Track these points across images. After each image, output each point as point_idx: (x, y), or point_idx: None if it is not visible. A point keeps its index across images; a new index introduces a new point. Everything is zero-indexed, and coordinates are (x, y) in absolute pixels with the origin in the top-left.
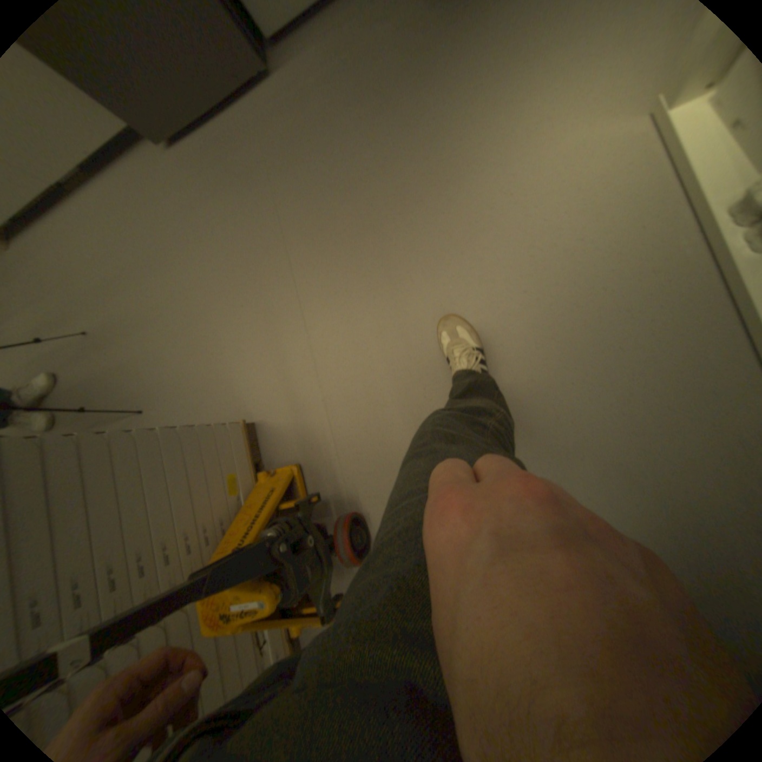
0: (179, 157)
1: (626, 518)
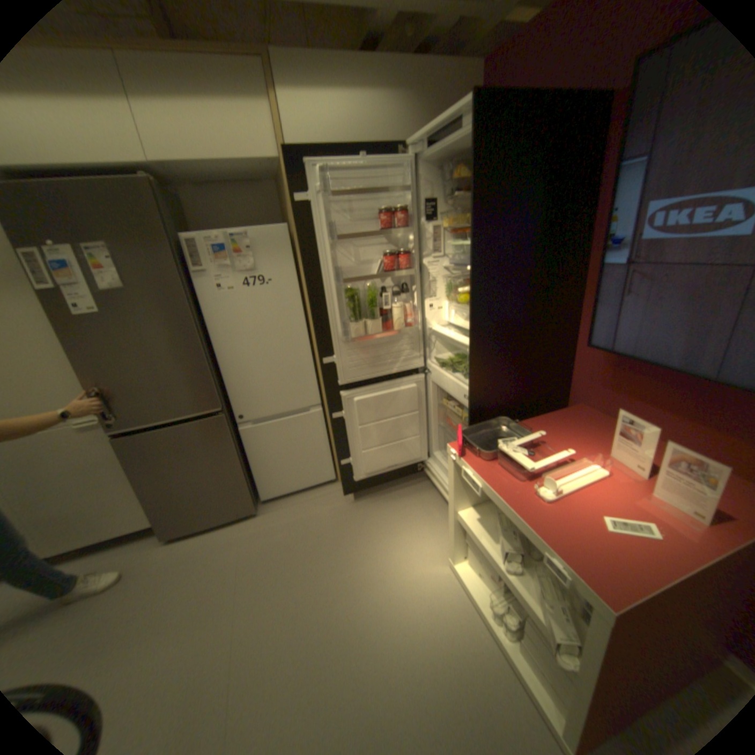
0: (168, 553)
1: None
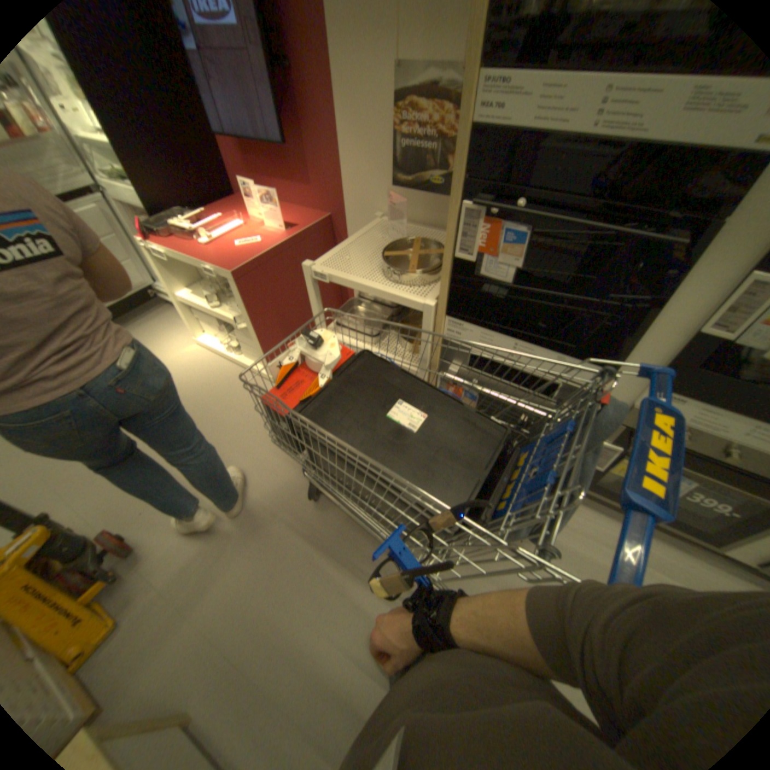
0: None
1: (254, 440)
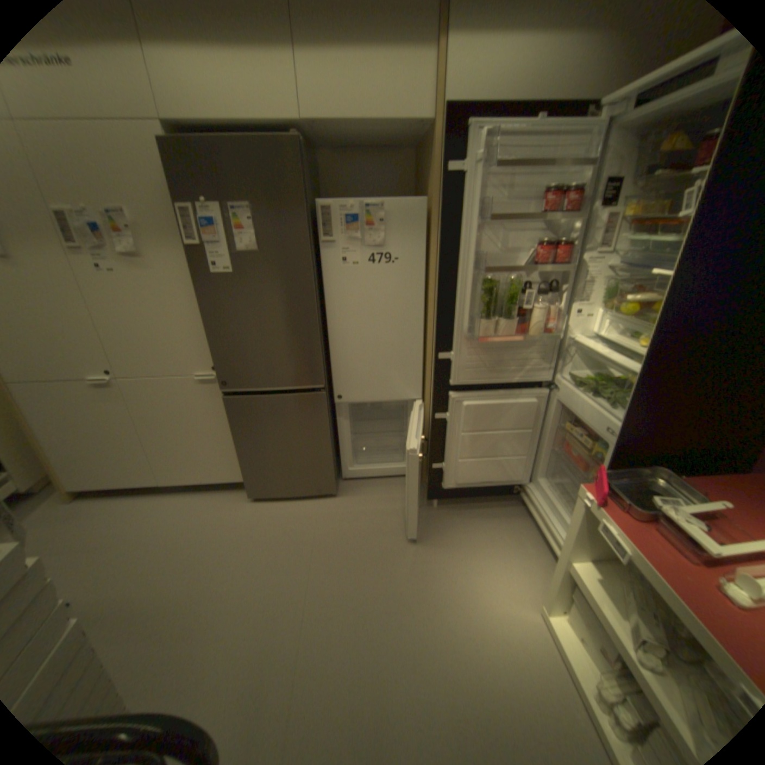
0: (255, 511)
1: None
